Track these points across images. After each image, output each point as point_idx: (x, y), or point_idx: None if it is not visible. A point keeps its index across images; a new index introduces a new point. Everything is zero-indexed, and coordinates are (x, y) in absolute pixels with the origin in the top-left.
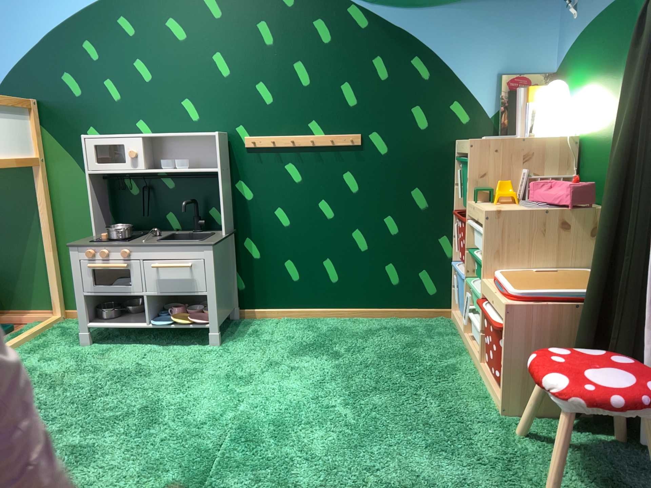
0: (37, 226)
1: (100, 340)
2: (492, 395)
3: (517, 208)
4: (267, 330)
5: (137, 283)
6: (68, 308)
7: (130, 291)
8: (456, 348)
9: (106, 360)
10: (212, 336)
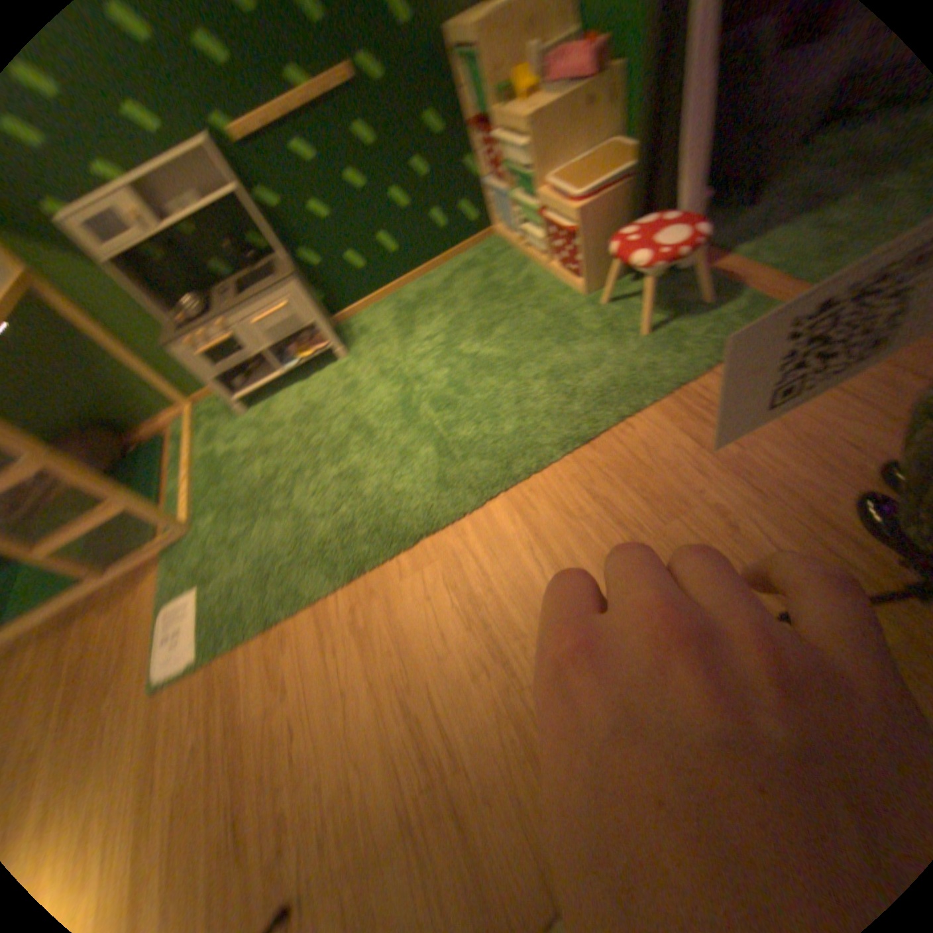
0: (86, 347)
1: (246, 406)
2: (567, 285)
3: (544, 99)
4: (365, 324)
5: (245, 346)
6: (185, 398)
7: (245, 356)
8: (516, 260)
9: (272, 416)
10: (336, 353)
